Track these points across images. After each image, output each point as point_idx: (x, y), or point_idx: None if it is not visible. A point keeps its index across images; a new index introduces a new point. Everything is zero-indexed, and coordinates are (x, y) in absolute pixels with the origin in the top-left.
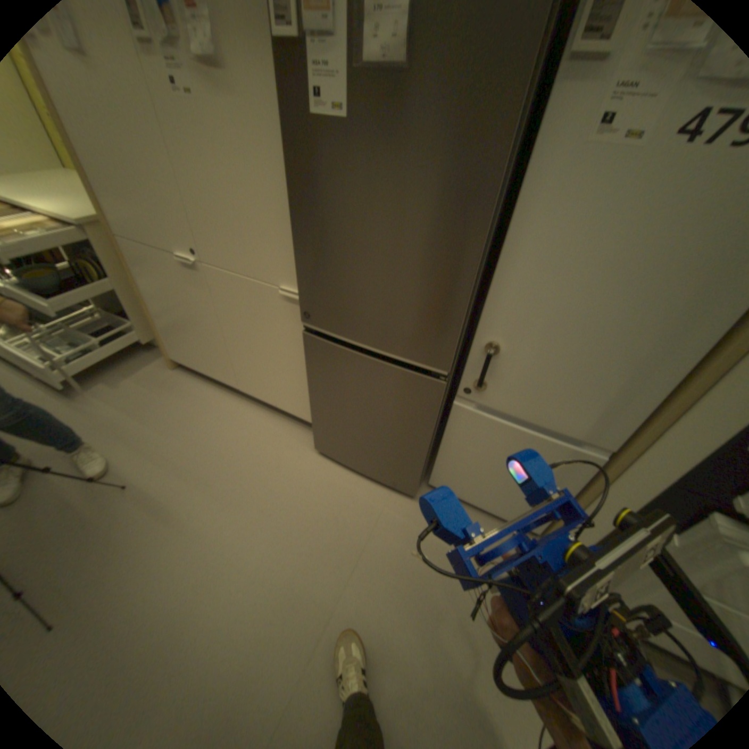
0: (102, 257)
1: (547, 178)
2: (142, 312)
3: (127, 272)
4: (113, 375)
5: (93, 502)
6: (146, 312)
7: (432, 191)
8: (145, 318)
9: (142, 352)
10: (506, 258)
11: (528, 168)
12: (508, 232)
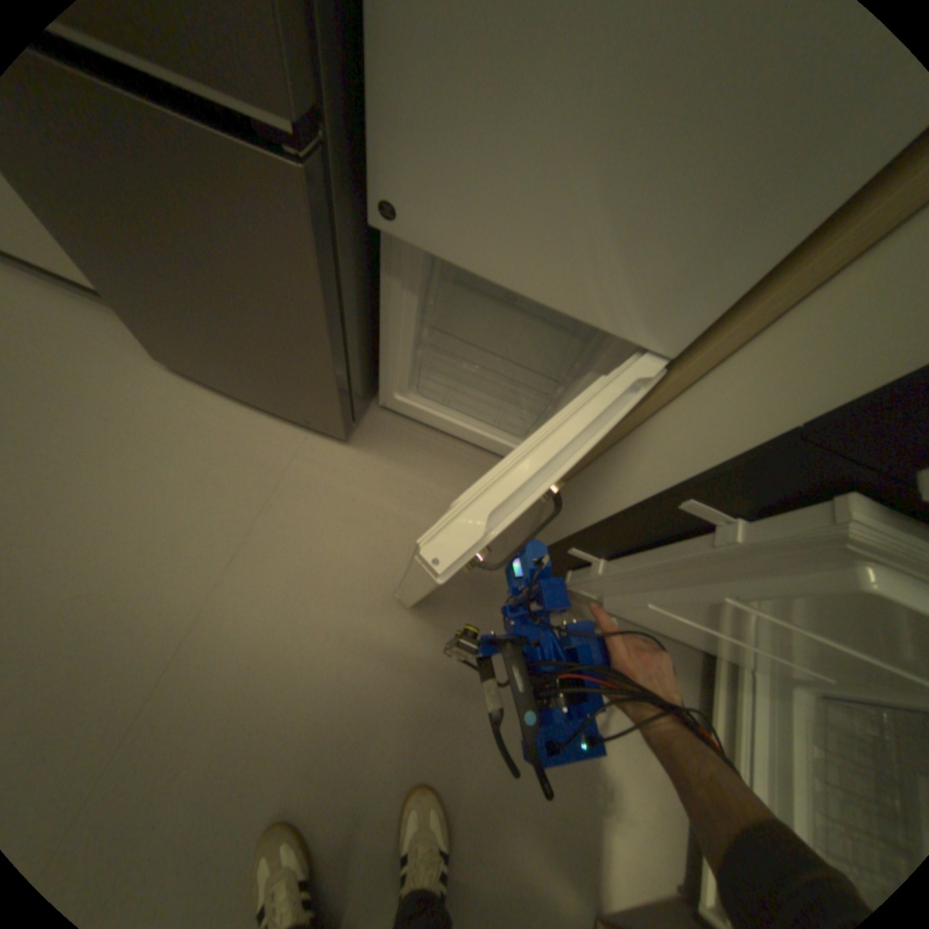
0: None
1: None
2: None
3: None
4: None
5: None
6: None
7: None
8: None
9: None
10: None
11: None
12: None
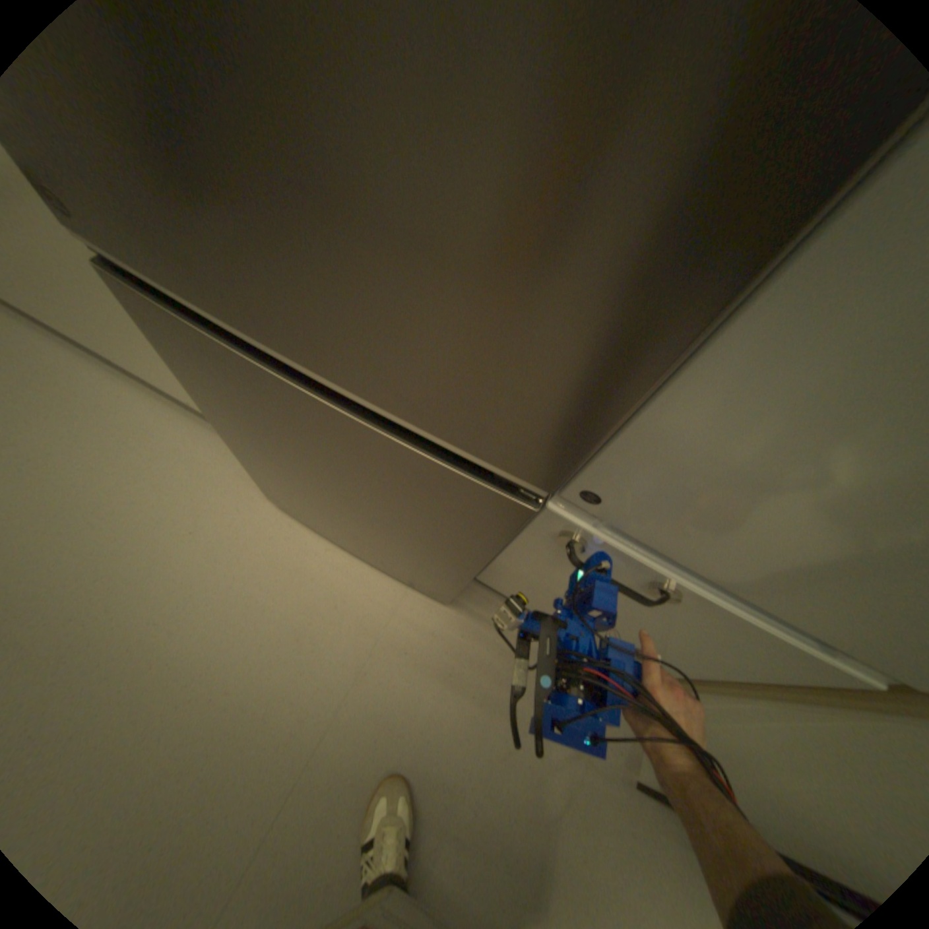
0: None
1: None
2: None
3: None
4: None
5: None
6: None
7: None
8: None
9: None
10: None
11: None
12: None
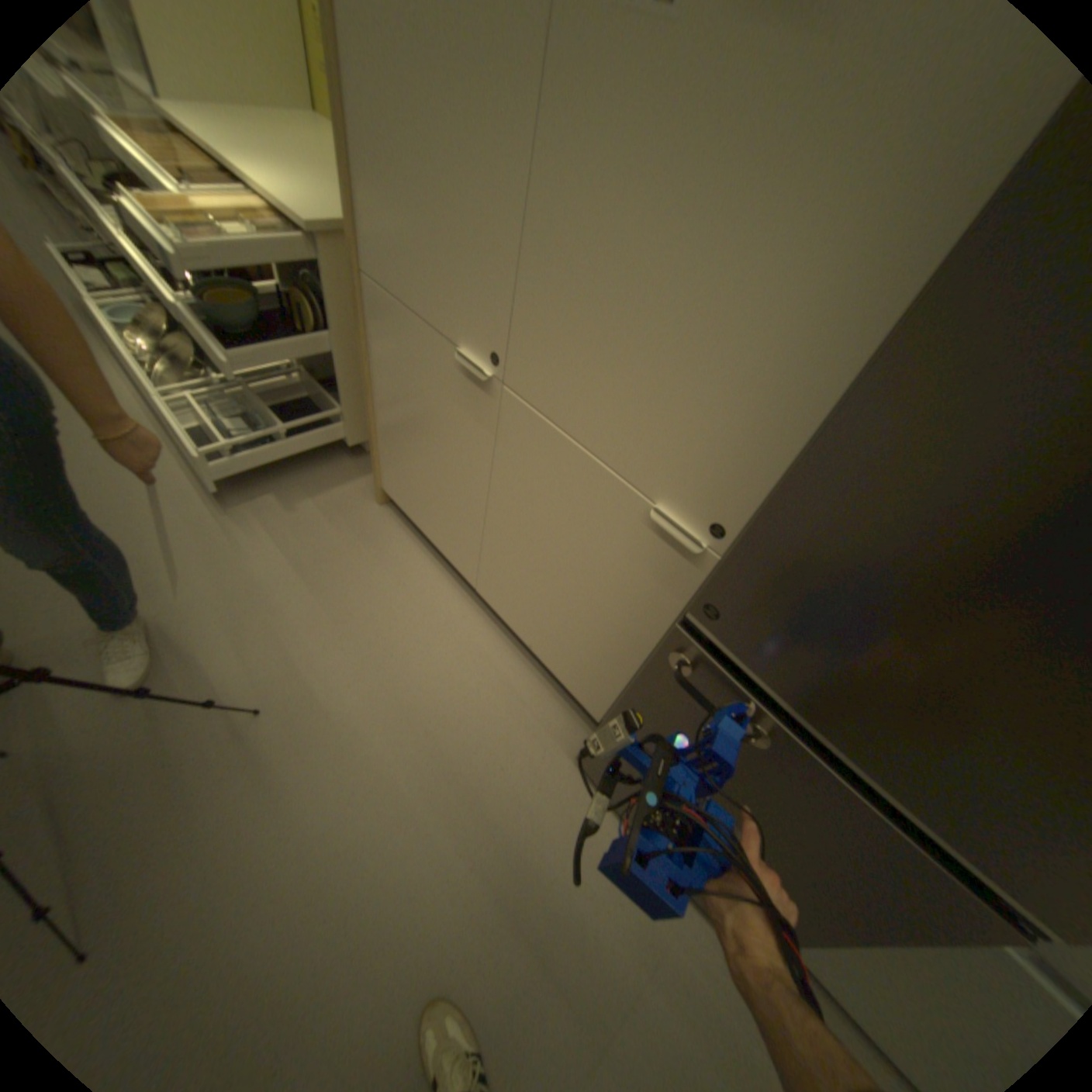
0: (330, 294)
1: None
2: (365, 406)
3: (363, 337)
4: (294, 482)
5: (209, 721)
6: (371, 409)
7: None
8: (366, 417)
9: (345, 454)
10: None
11: None
12: None
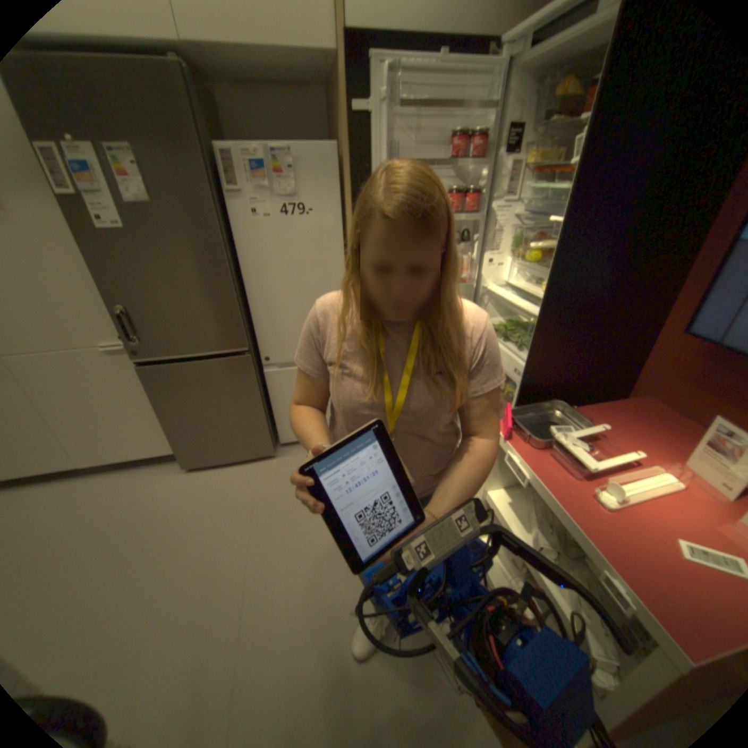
0: None
1: (244, 238)
2: None
3: None
4: None
5: None
6: None
7: (190, 254)
8: None
9: None
10: (246, 277)
11: (234, 235)
12: (241, 266)
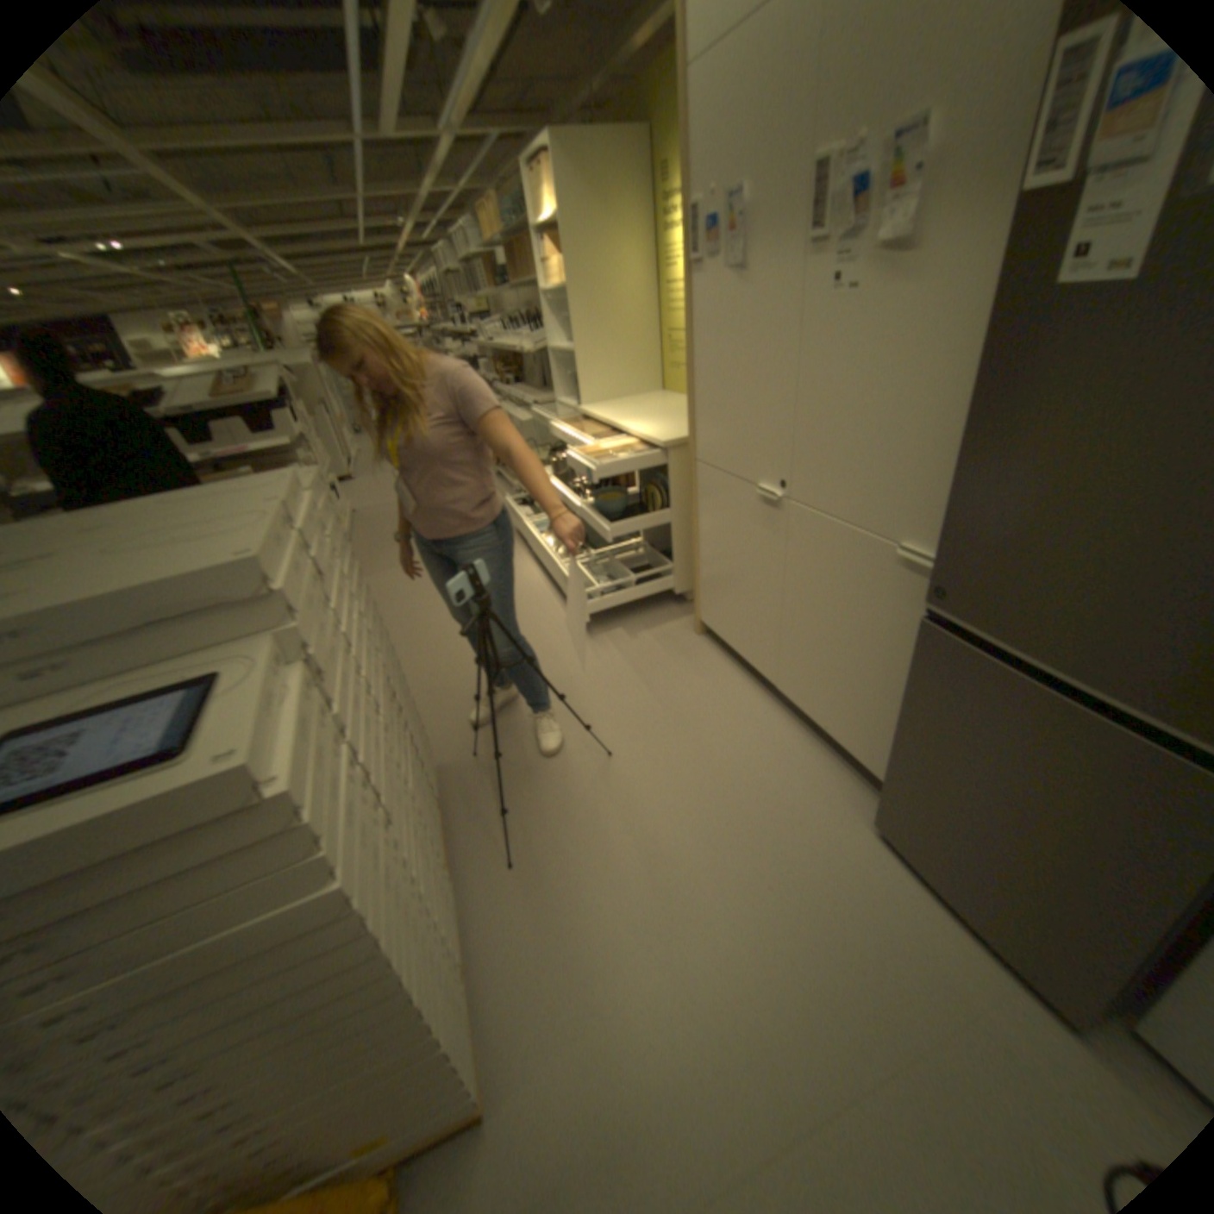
0: (673, 484)
1: None
2: (692, 553)
3: (695, 502)
4: (636, 621)
5: (580, 756)
6: (696, 554)
7: None
8: (692, 561)
9: (671, 603)
10: None
11: None
12: None
